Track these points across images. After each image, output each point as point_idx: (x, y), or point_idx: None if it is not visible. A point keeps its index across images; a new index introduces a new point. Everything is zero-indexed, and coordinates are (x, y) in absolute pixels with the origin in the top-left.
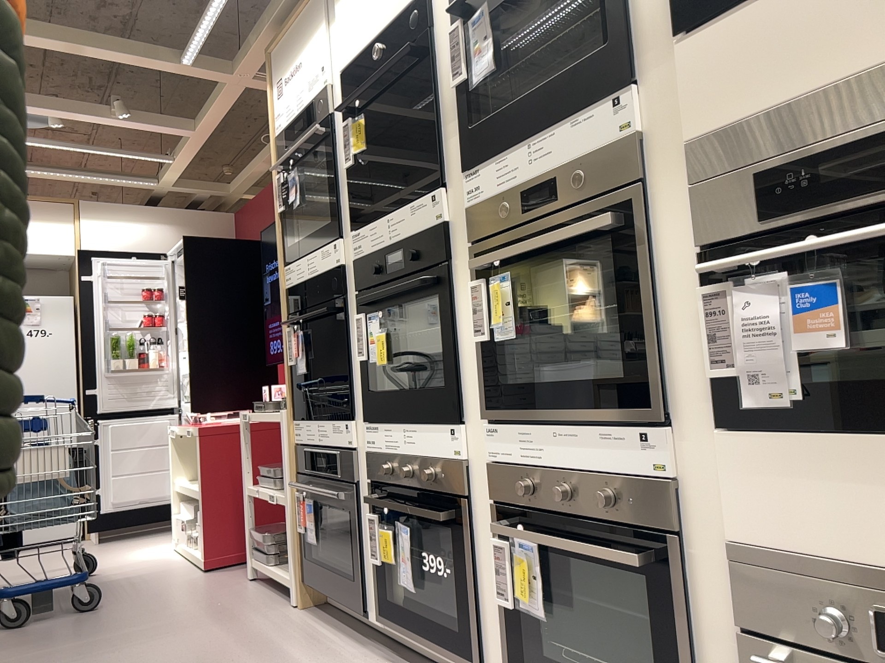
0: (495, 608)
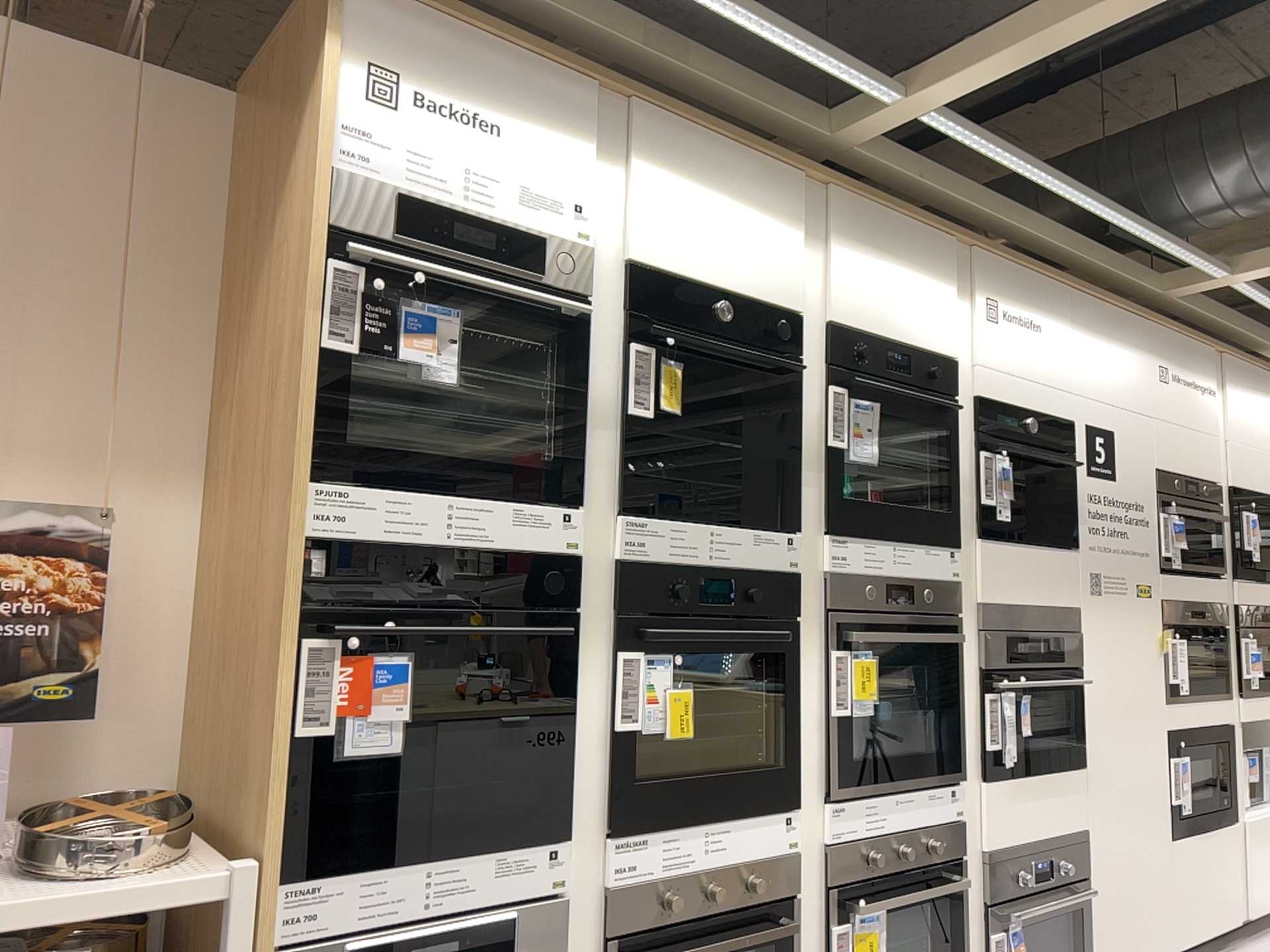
0: None
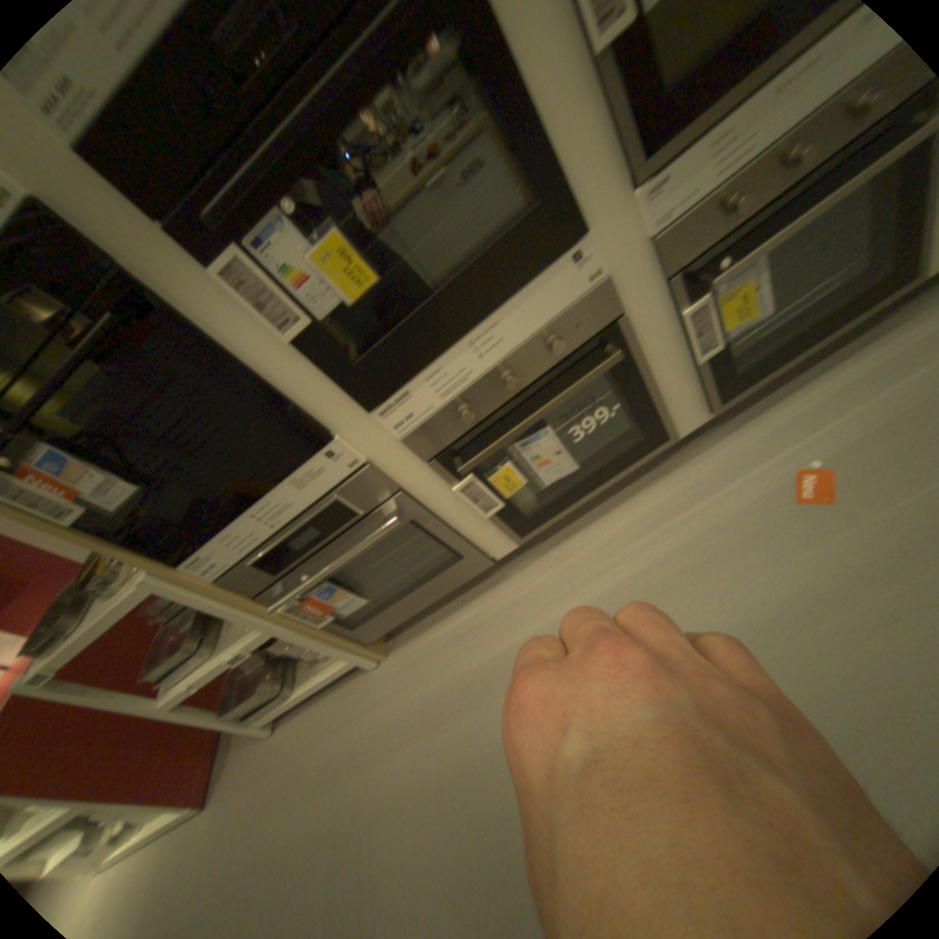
0: (681, 378)
